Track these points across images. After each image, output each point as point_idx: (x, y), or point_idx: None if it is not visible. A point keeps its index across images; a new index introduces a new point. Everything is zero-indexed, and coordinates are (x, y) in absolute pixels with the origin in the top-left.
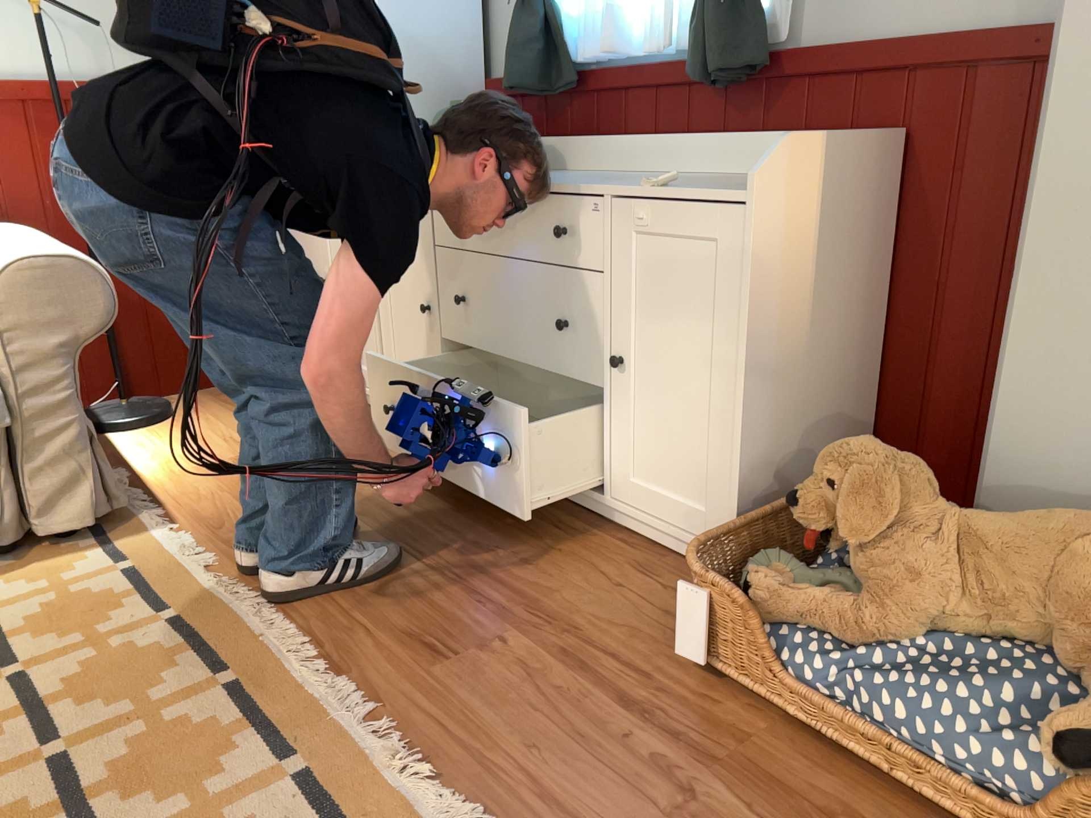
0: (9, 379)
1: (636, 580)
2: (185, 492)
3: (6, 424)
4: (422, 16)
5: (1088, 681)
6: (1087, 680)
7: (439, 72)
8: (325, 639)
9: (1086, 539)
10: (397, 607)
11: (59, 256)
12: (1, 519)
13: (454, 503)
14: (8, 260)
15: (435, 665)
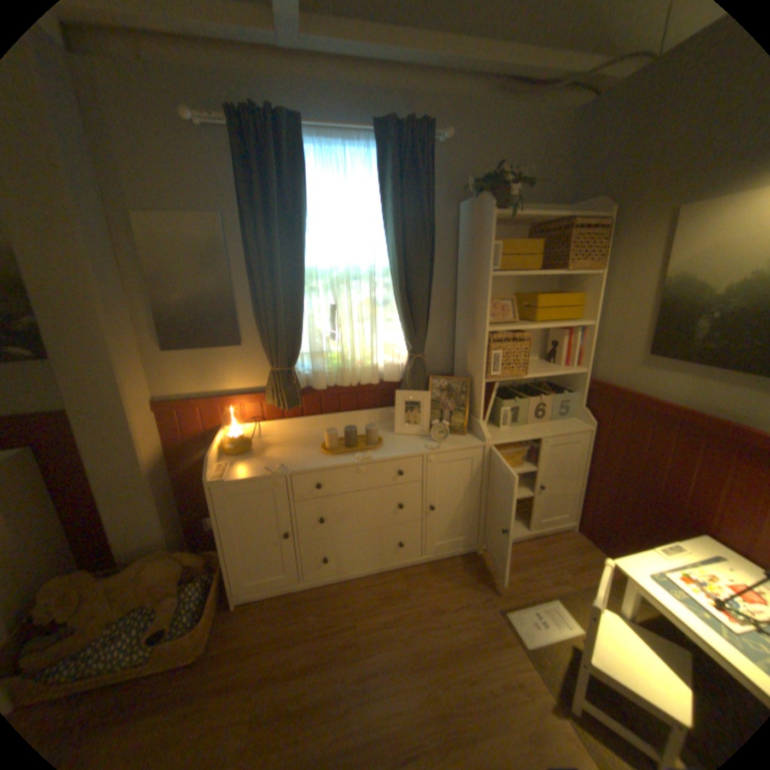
0: None
1: None
2: None
3: None
4: None
5: (158, 608)
6: (156, 610)
7: None
8: None
9: (143, 572)
10: None
11: None
12: None
13: None
14: None
15: None
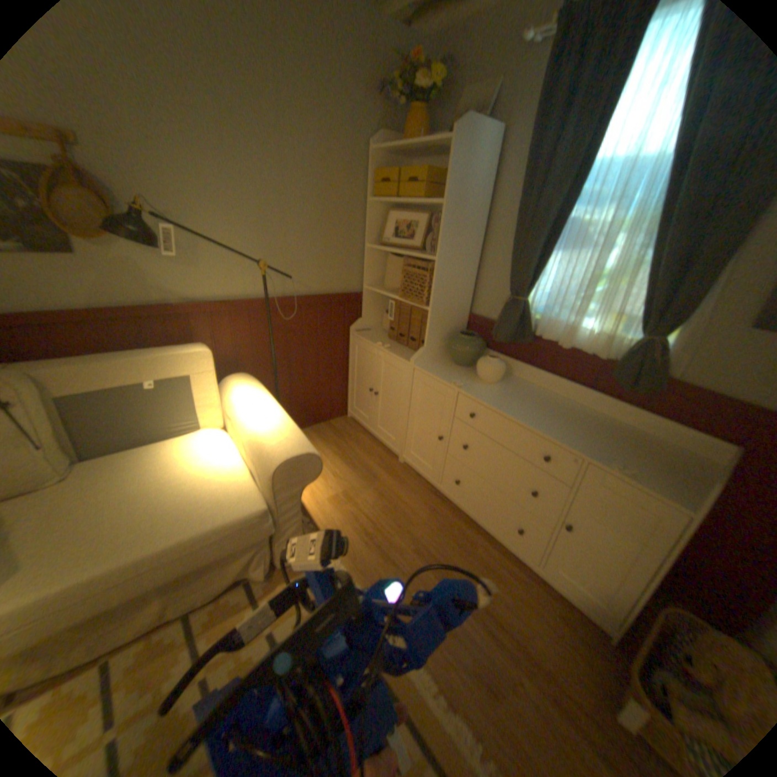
0: (274, 510)
1: (566, 632)
2: (329, 521)
3: (272, 532)
4: (451, 287)
5: None
6: None
7: (453, 312)
8: (436, 673)
9: None
10: (461, 645)
11: (301, 452)
12: (263, 566)
13: (458, 548)
14: (276, 454)
15: (497, 705)
